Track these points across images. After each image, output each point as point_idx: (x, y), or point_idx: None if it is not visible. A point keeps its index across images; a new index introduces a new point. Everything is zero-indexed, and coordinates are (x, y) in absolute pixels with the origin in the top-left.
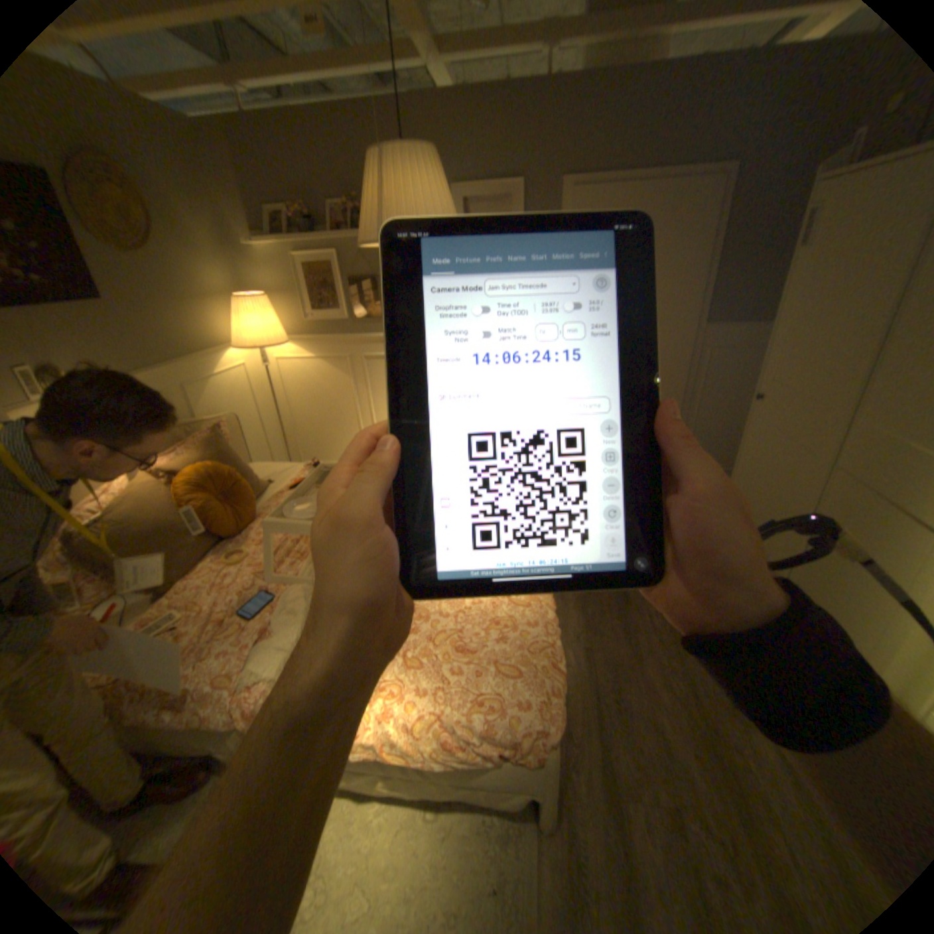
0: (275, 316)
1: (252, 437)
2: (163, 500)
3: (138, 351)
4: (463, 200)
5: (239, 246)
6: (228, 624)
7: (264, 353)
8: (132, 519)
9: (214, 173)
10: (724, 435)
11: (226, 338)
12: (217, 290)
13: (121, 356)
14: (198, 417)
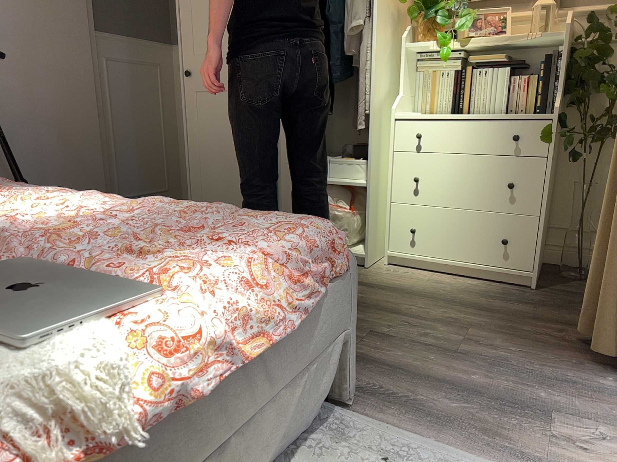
0: None
1: None
2: None
3: None
4: None
5: None
6: None
7: None
8: None
9: None
10: (142, 153)
11: None
12: None
13: None
14: None
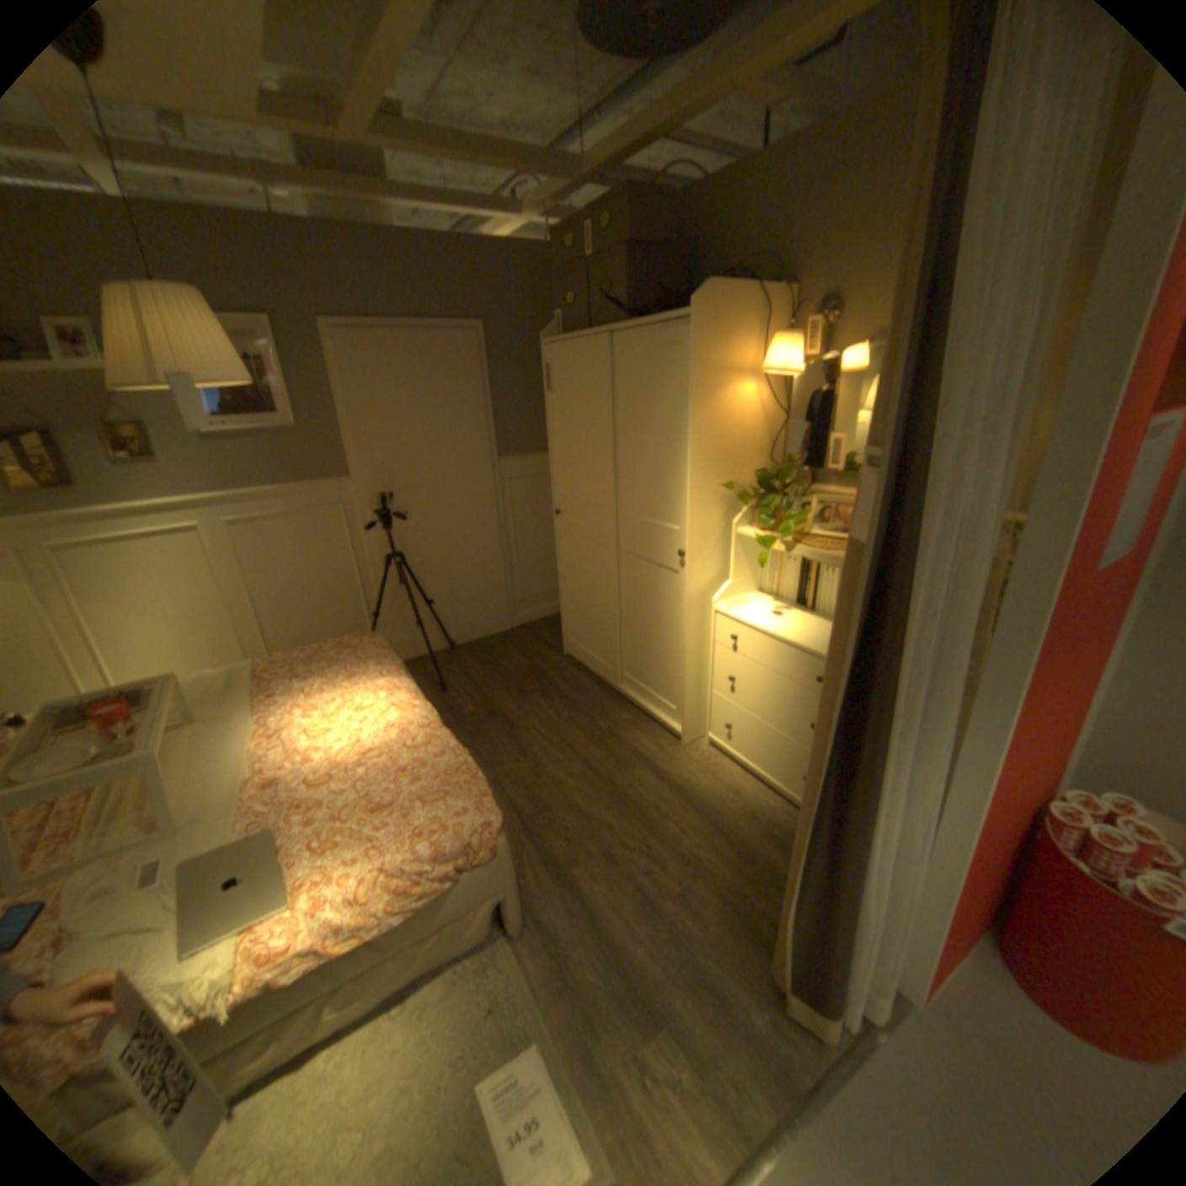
0: None
1: None
2: None
3: None
4: None
5: None
6: None
7: None
8: None
9: None
10: (542, 558)
11: None
12: None
13: None
14: None
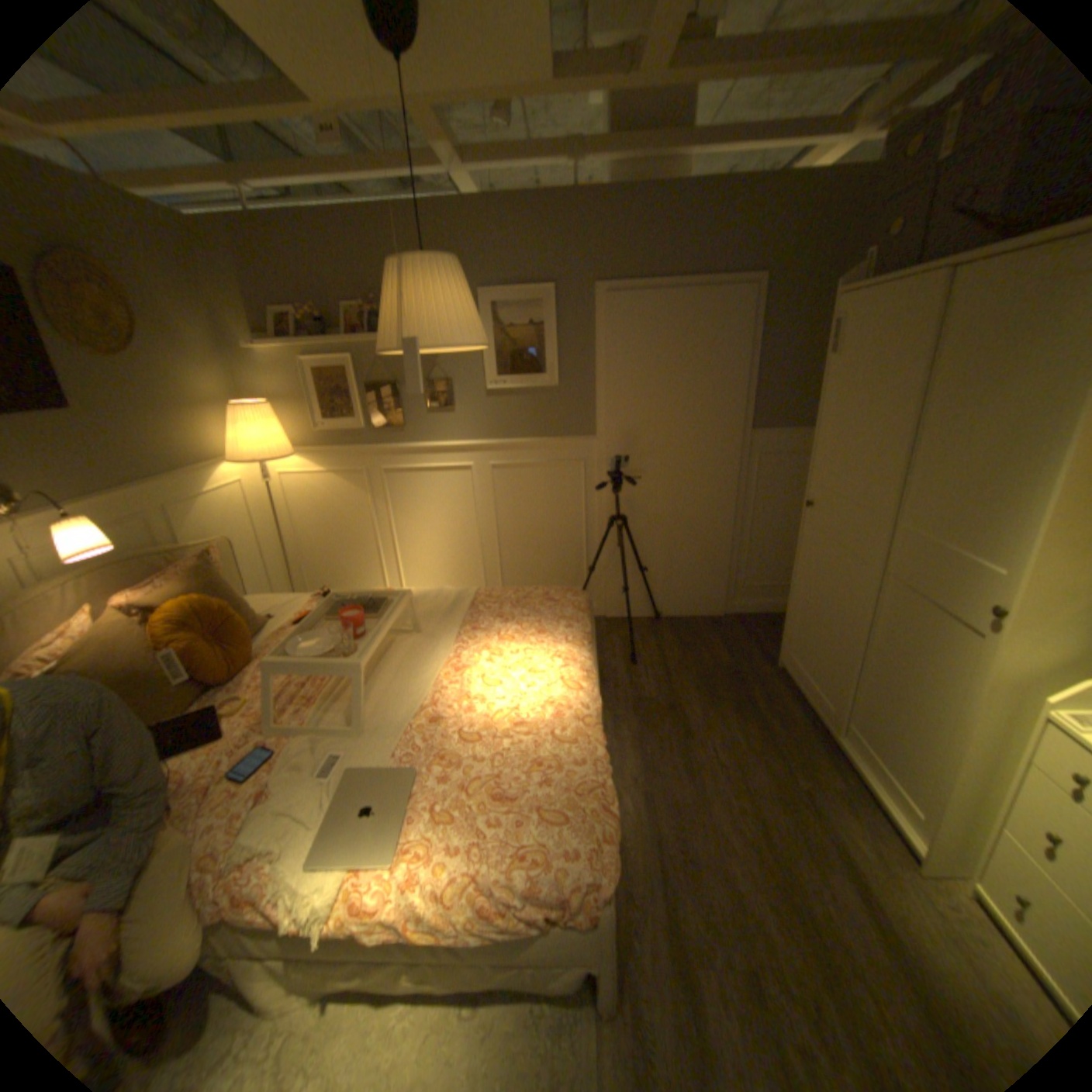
0: (280, 425)
1: (249, 564)
2: (136, 641)
3: (113, 467)
4: (491, 304)
5: (239, 349)
6: (215, 787)
7: (266, 466)
8: (96, 664)
9: (213, 272)
10: (782, 546)
11: (220, 451)
12: (211, 396)
13: (91, 472)
14: (182, 541)
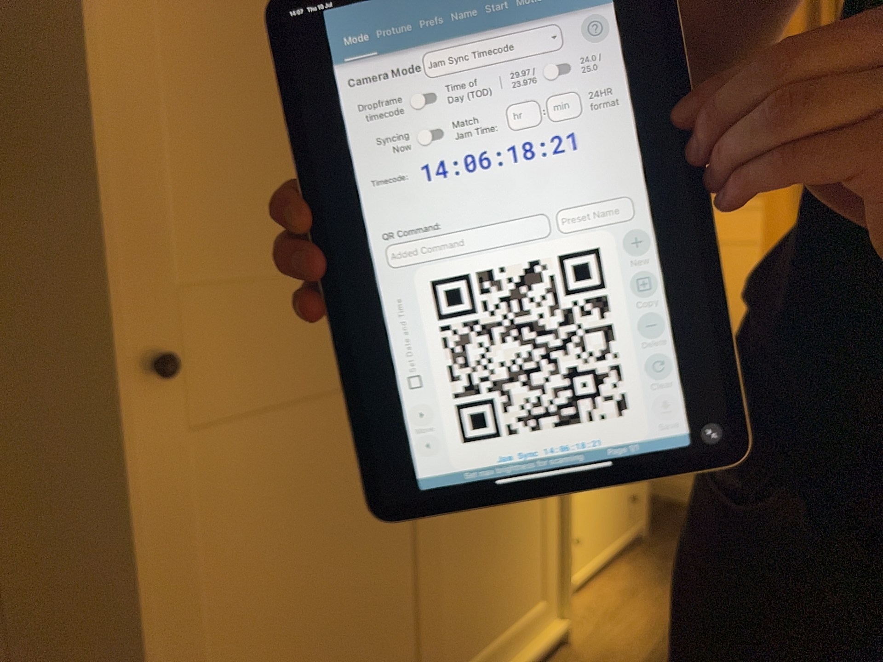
0: None
1: None
2: None
3: None
4: None
5: None
6: None
7: None
8: None
9: None
10: None
11: None
12: None
13: None
14: None
